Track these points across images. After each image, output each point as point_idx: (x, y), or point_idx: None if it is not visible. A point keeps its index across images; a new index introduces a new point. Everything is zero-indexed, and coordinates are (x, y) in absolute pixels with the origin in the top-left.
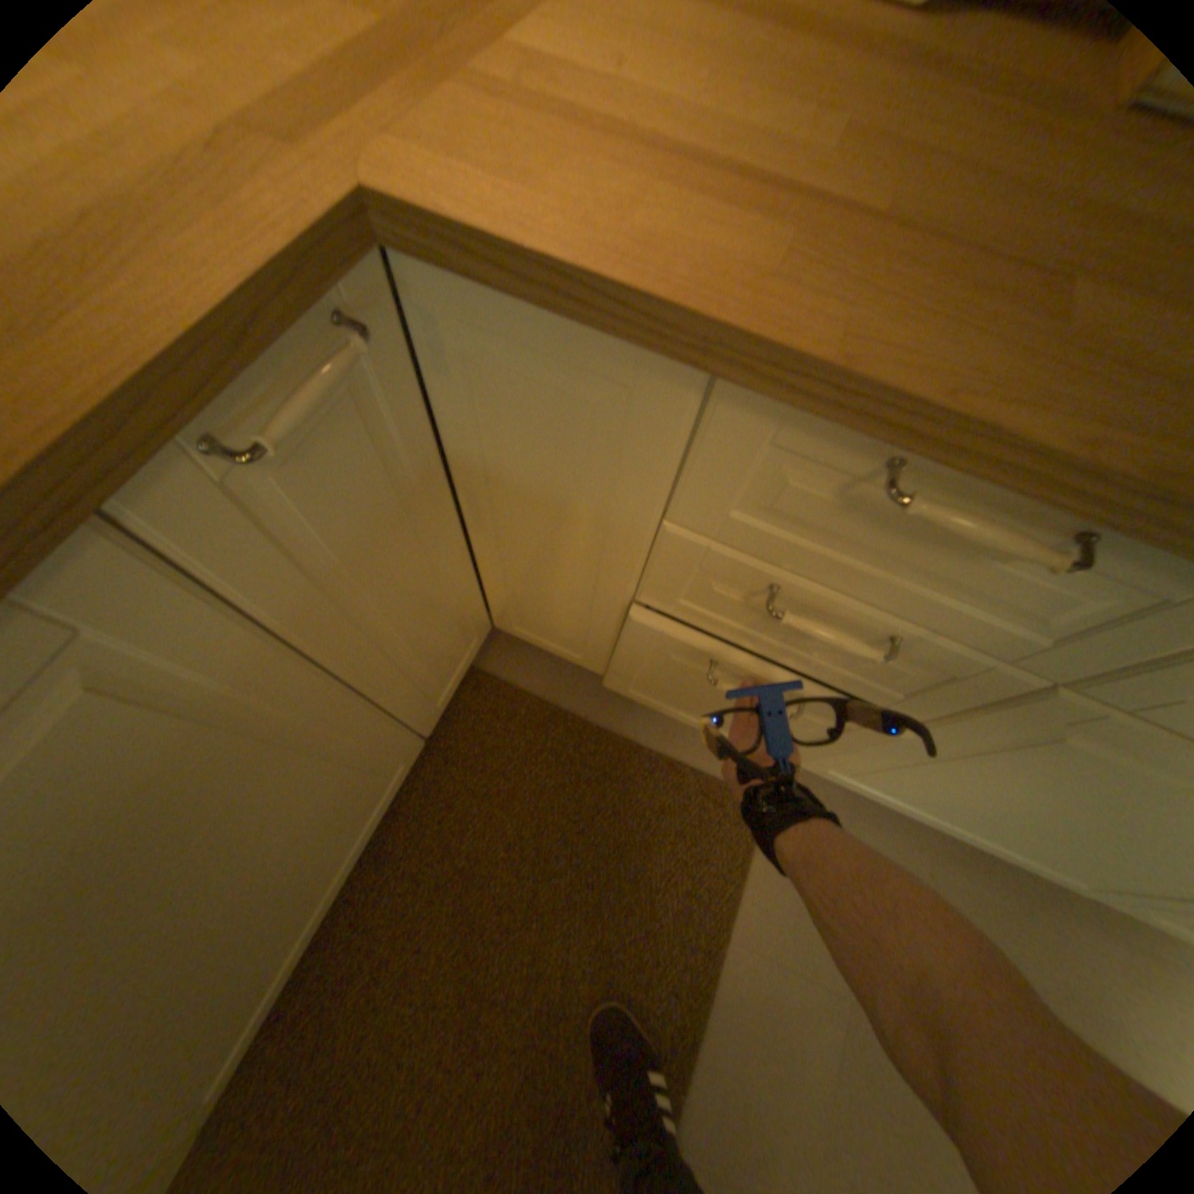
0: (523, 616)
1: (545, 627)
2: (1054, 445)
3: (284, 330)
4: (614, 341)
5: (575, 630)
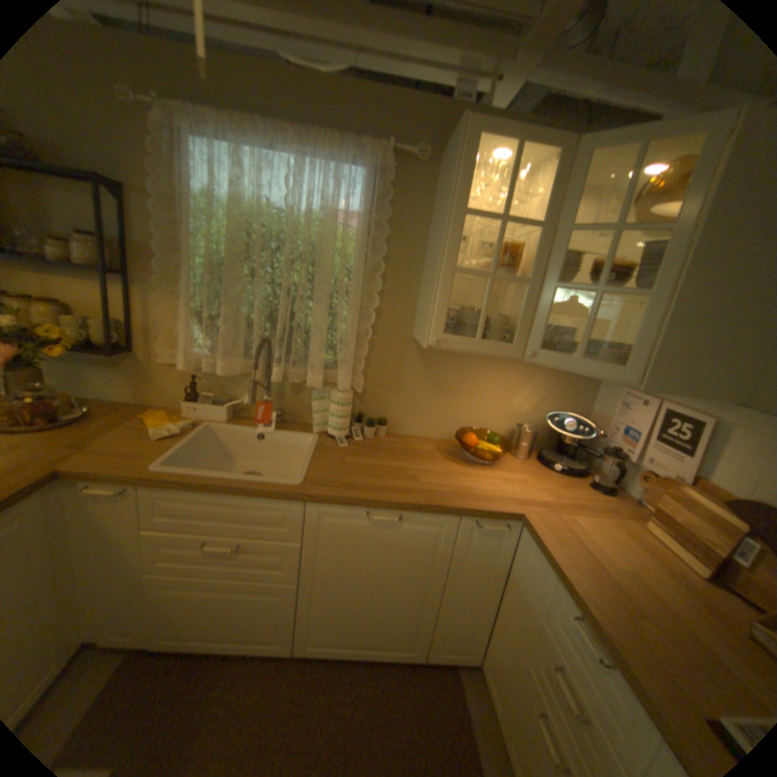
0: (494, 666)
1: (498, 678)
2: (597, 622)
3: (498, 522)
4: (547, 562)
5: (507, 685)
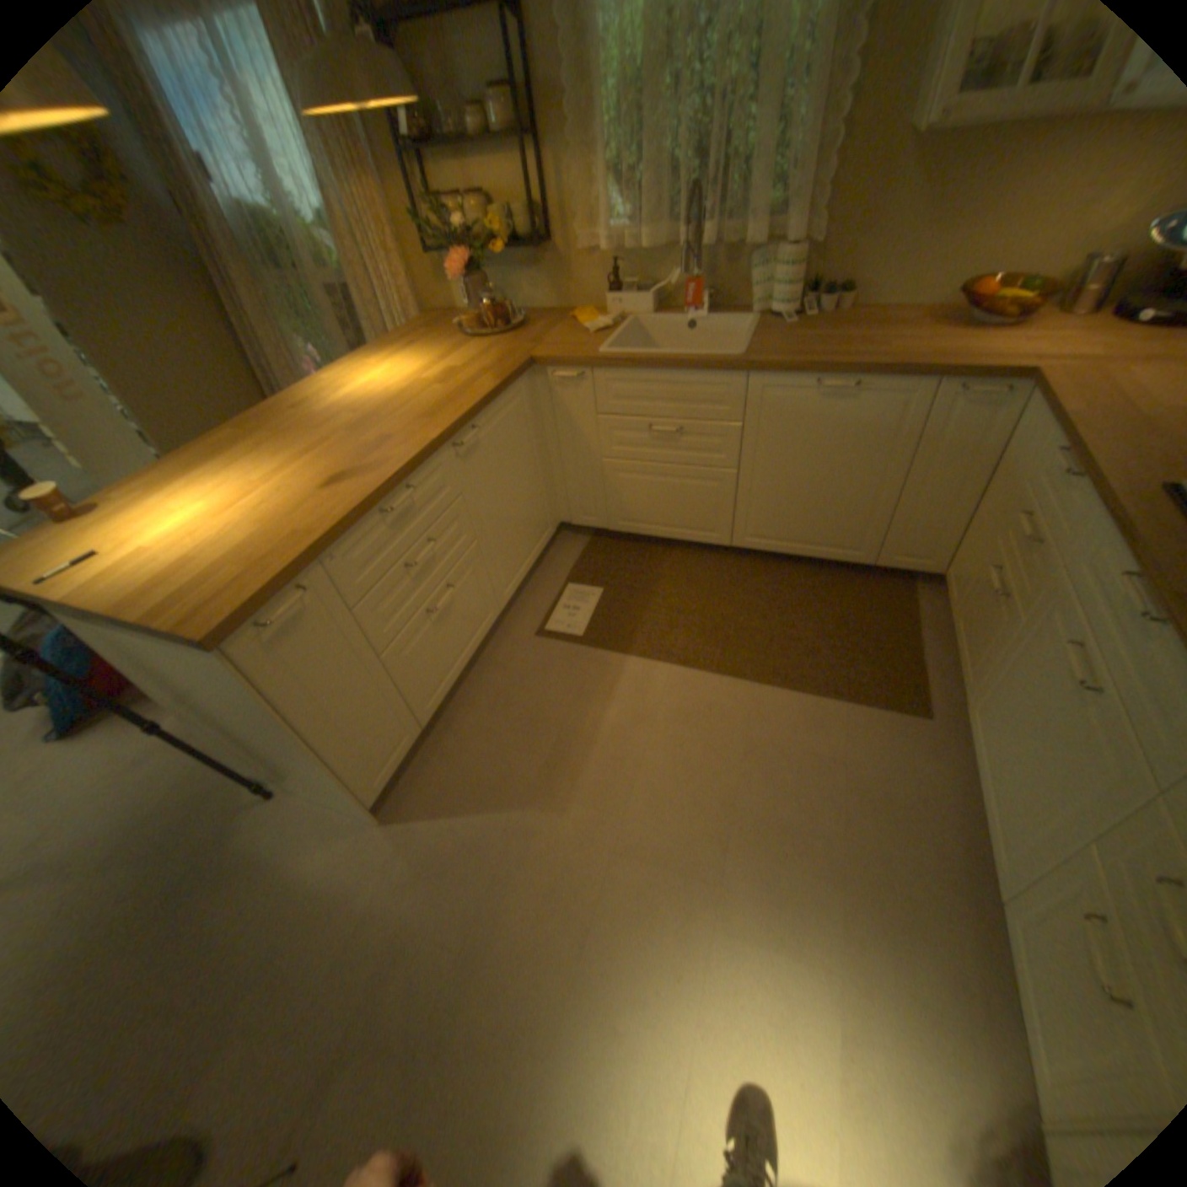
0: (958, 564)
1: (960, 571)
2: (1079, 439)
3: (994, 382)
4: (1049, 413)
5: (967, 571)
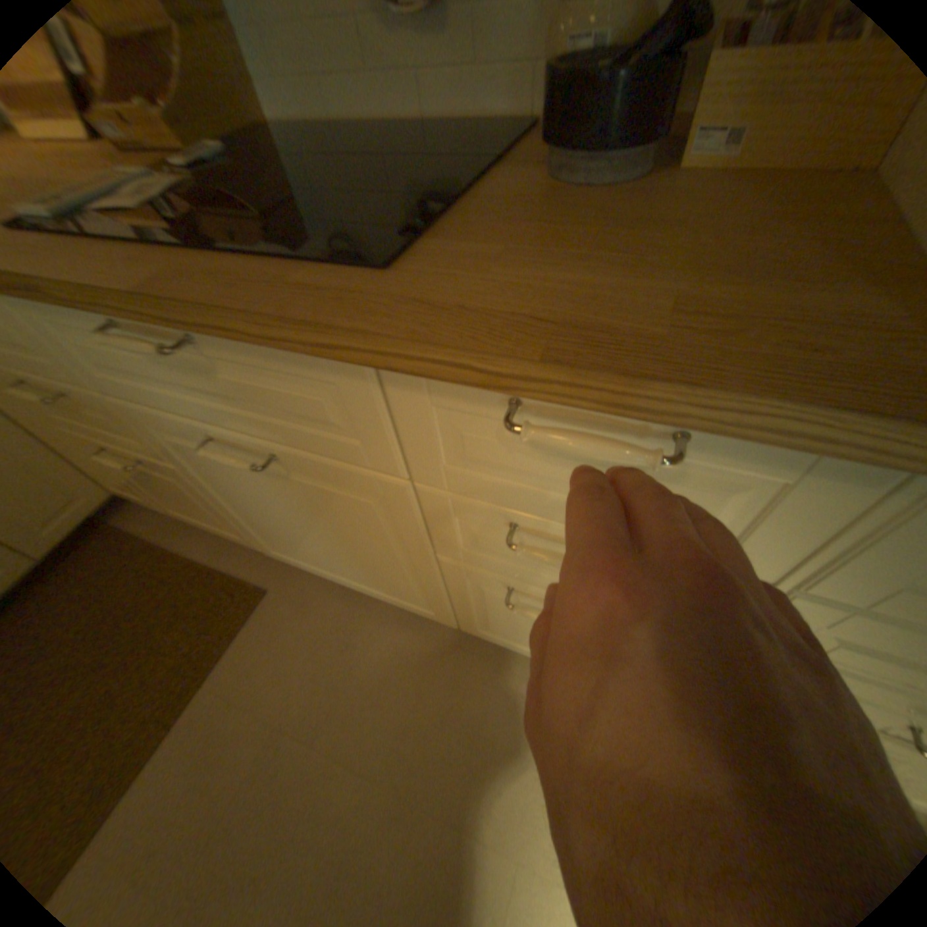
0: (100, 477)
1: (110, 481)
2: None
3: None
4: None
5: (110, 476)
